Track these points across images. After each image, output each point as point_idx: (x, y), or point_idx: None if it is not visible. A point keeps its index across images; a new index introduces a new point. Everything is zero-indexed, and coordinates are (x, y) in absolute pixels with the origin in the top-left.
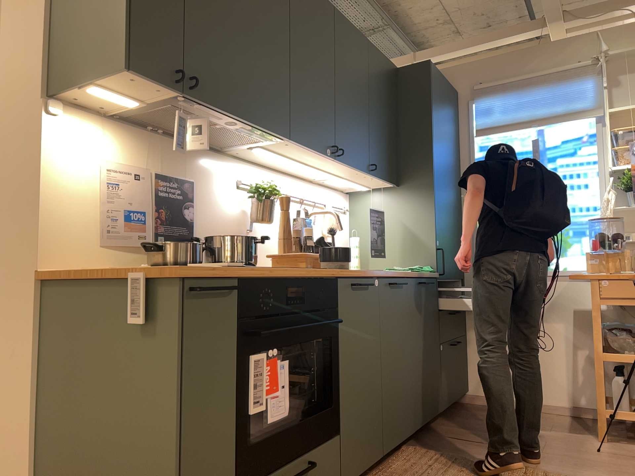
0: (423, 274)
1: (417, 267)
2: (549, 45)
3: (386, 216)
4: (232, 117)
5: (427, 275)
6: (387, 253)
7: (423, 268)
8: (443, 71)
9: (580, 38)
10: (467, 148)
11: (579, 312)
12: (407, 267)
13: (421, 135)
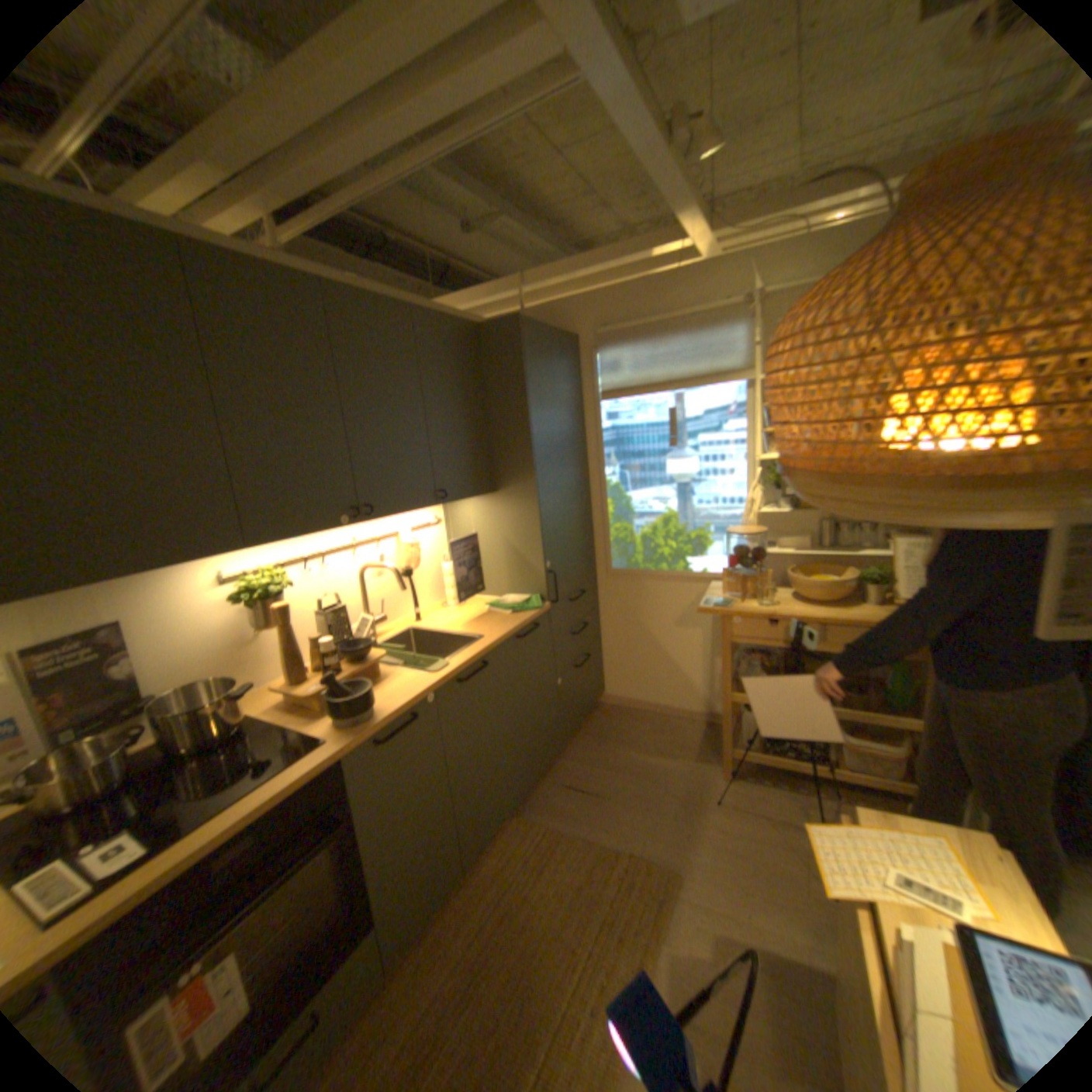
0: (523, 619)
1: (520, 601)
2: (693, 266)
3: (484, 529)
4: (84, 584)
5: (529, 616)
6: (490, 575)
7: (527, 604)
8: (558, 302)
9: (733, 256)
10: (592, 414)
11: (717, 620)
12: (513, 594)
13: (515, 426)
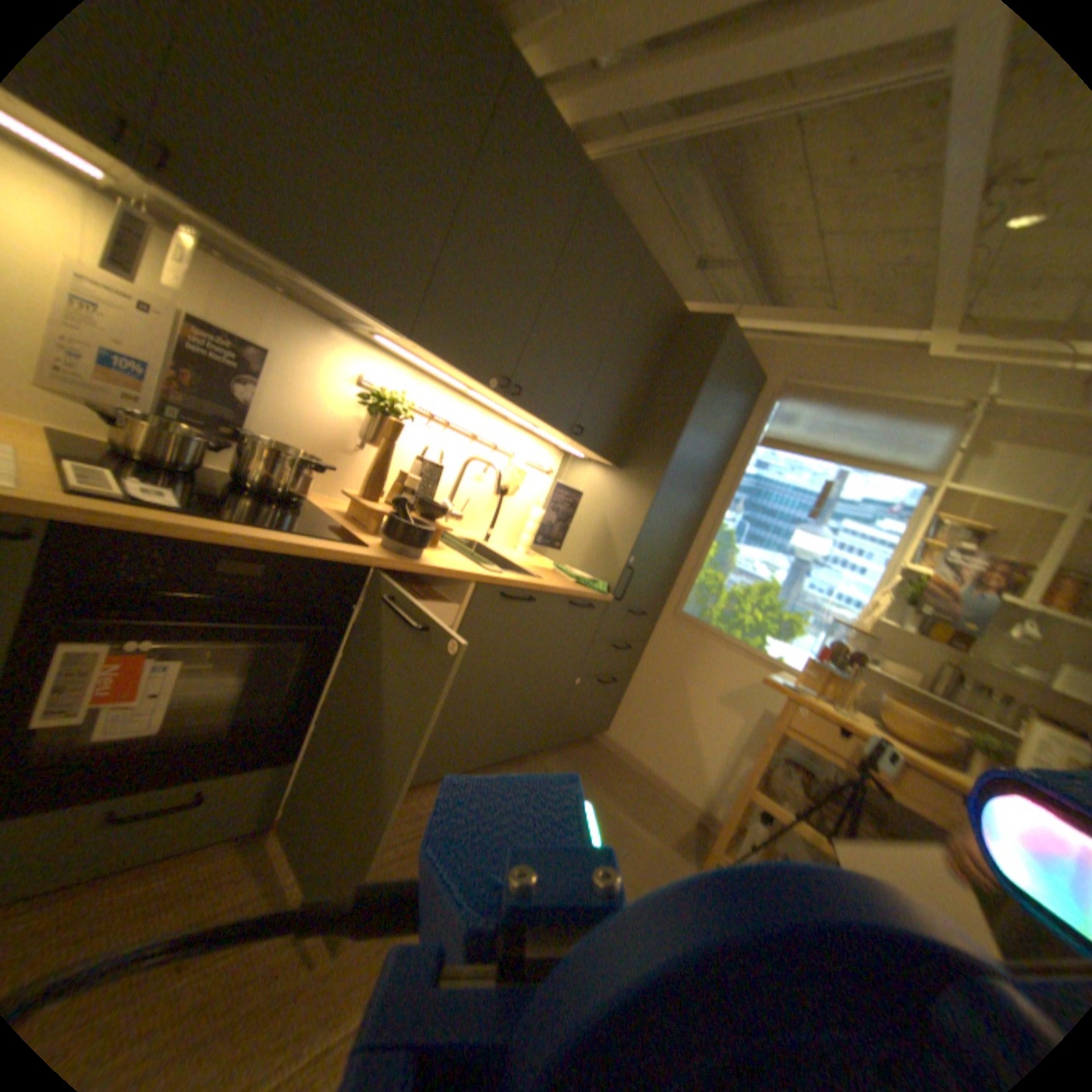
0: (582, 589)
1: (586, 575)
2: (922, 352)
3: (587, 495)
4: (276, 260)
5: (589, 591)
6: (568, 541)
7: (591, 581)
8: (762, 337)
9: (972, 357)
10: (742, 451)
11: (768, 713)
12: (580, 568)
13: (672, 411)
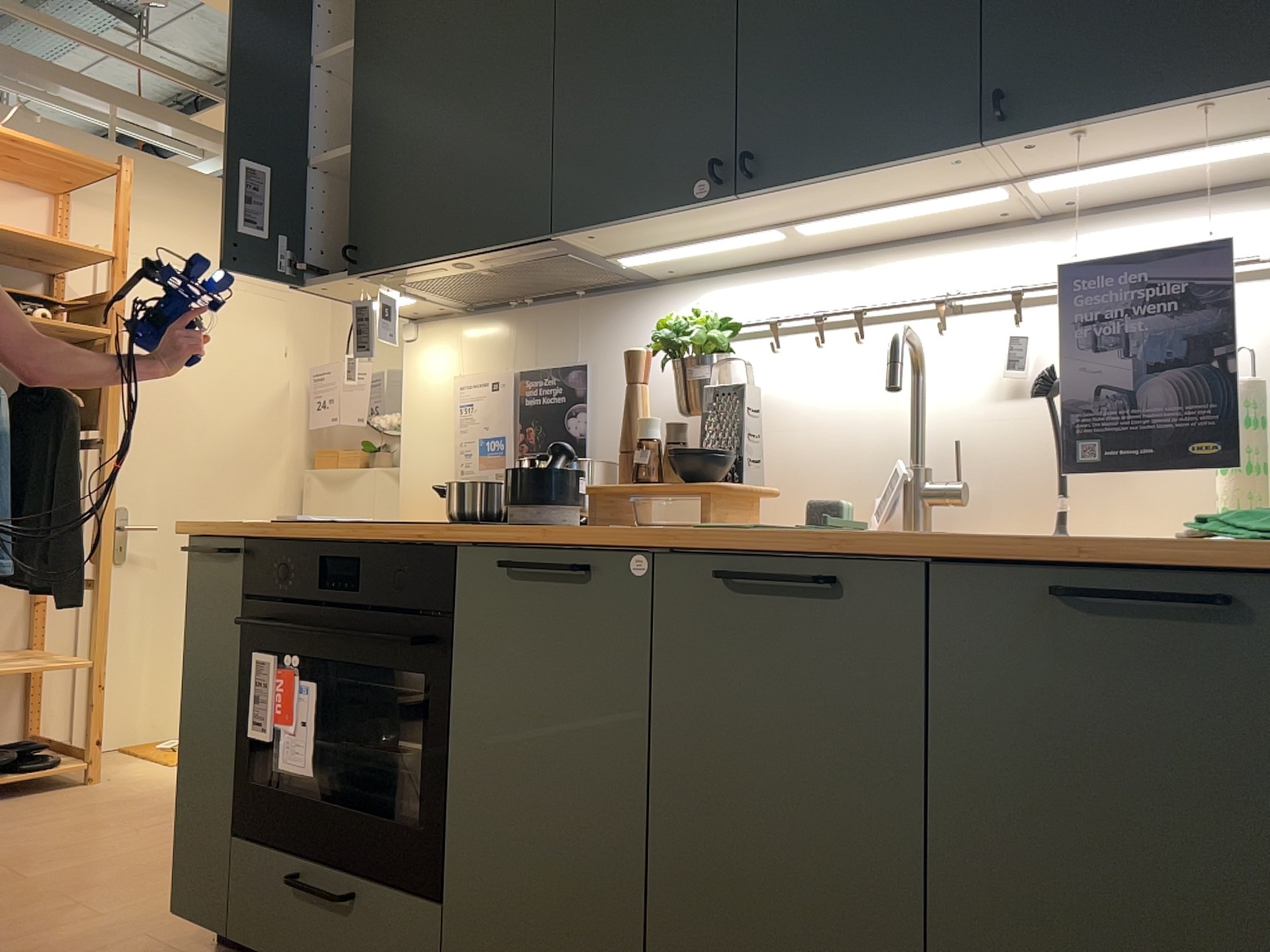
0: (1163, 550)
1: None
2: None
3: None
4: (437, 262)
5: (1216, 554)
6: None
7: None
8: None
9: None
10: None
11: None
12: None
13: None
